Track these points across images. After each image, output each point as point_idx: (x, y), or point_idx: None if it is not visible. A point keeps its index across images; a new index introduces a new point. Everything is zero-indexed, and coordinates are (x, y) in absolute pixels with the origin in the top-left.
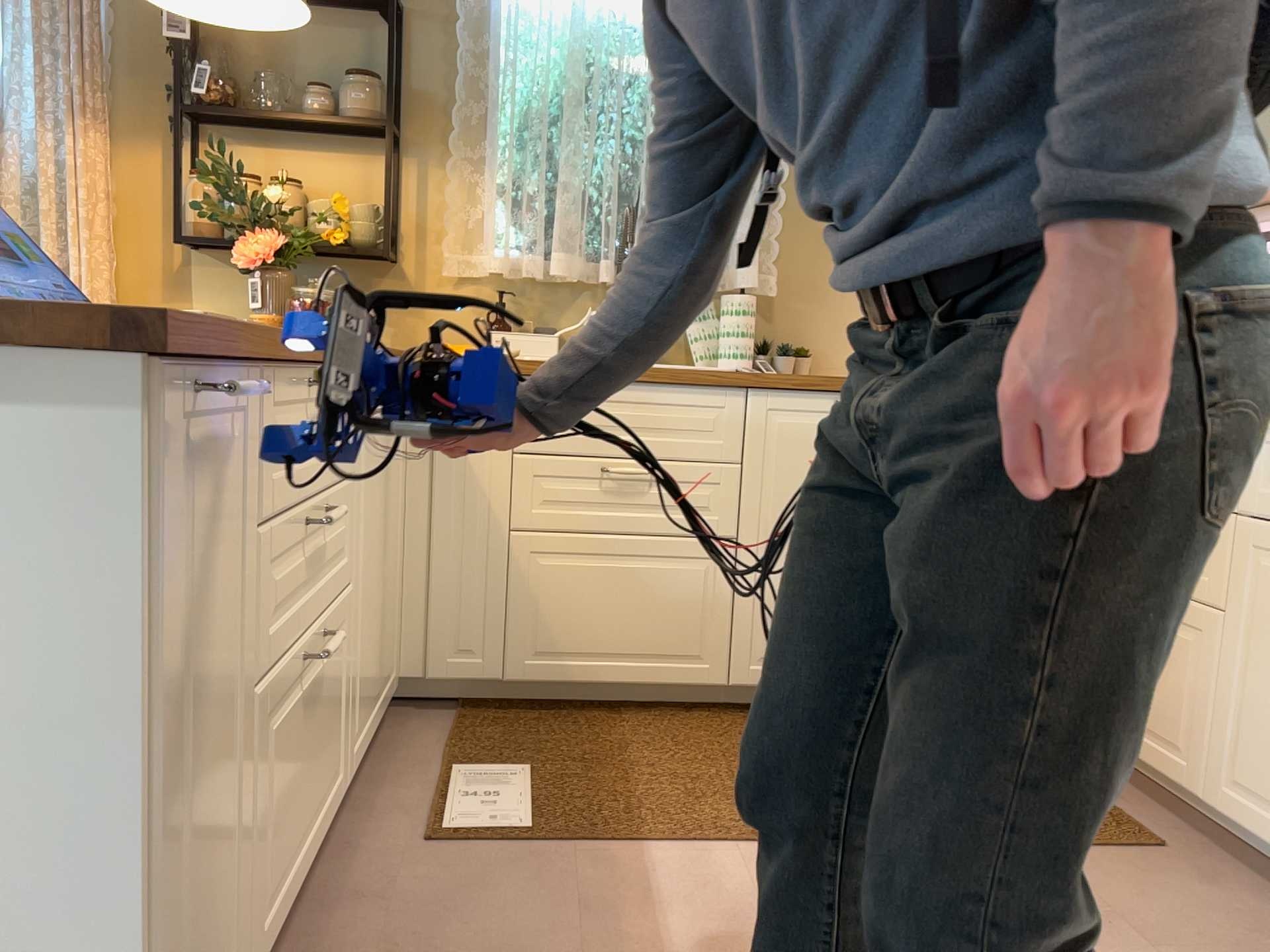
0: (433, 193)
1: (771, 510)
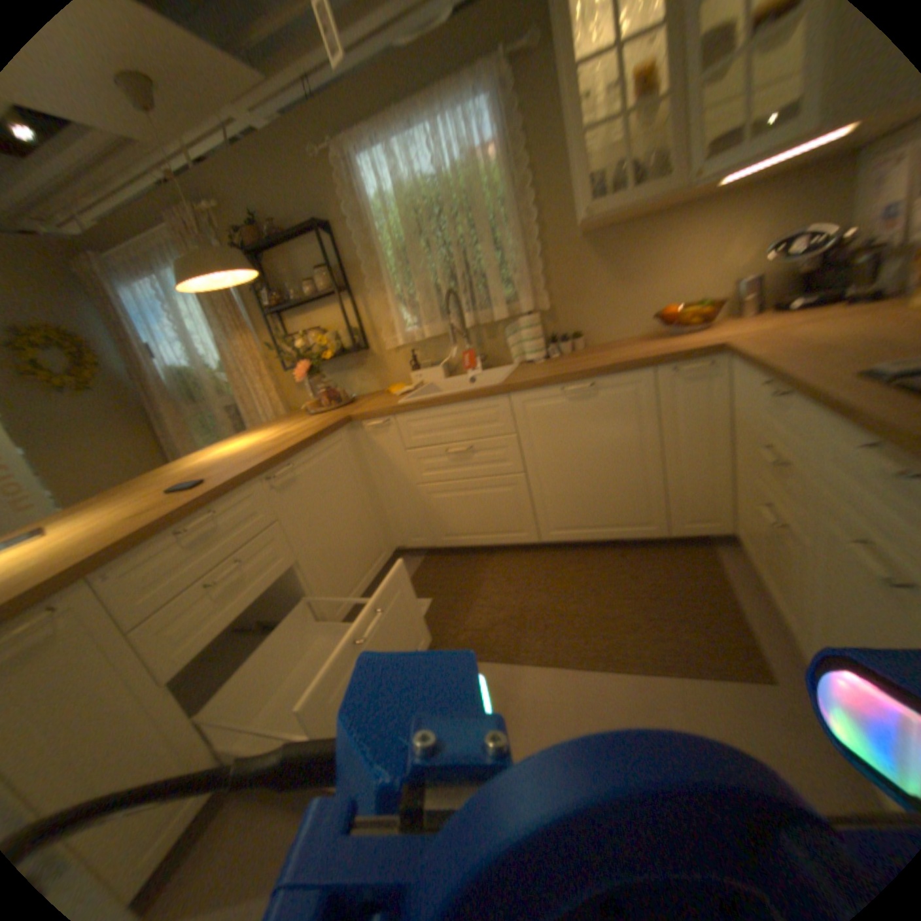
0: (370, 311)
1: (537, 456)
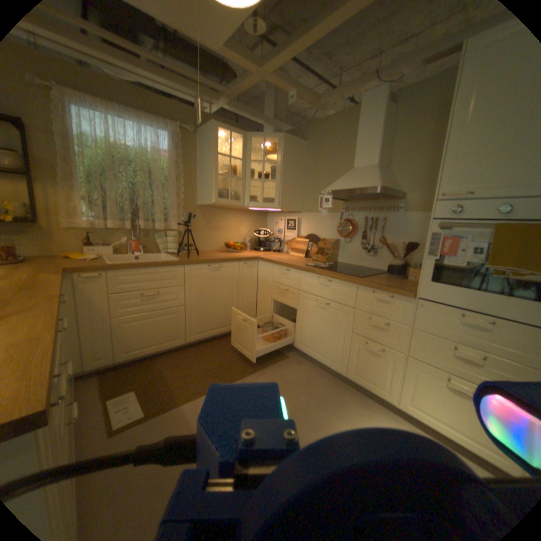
0: (48, 198)
1: (192, 296)
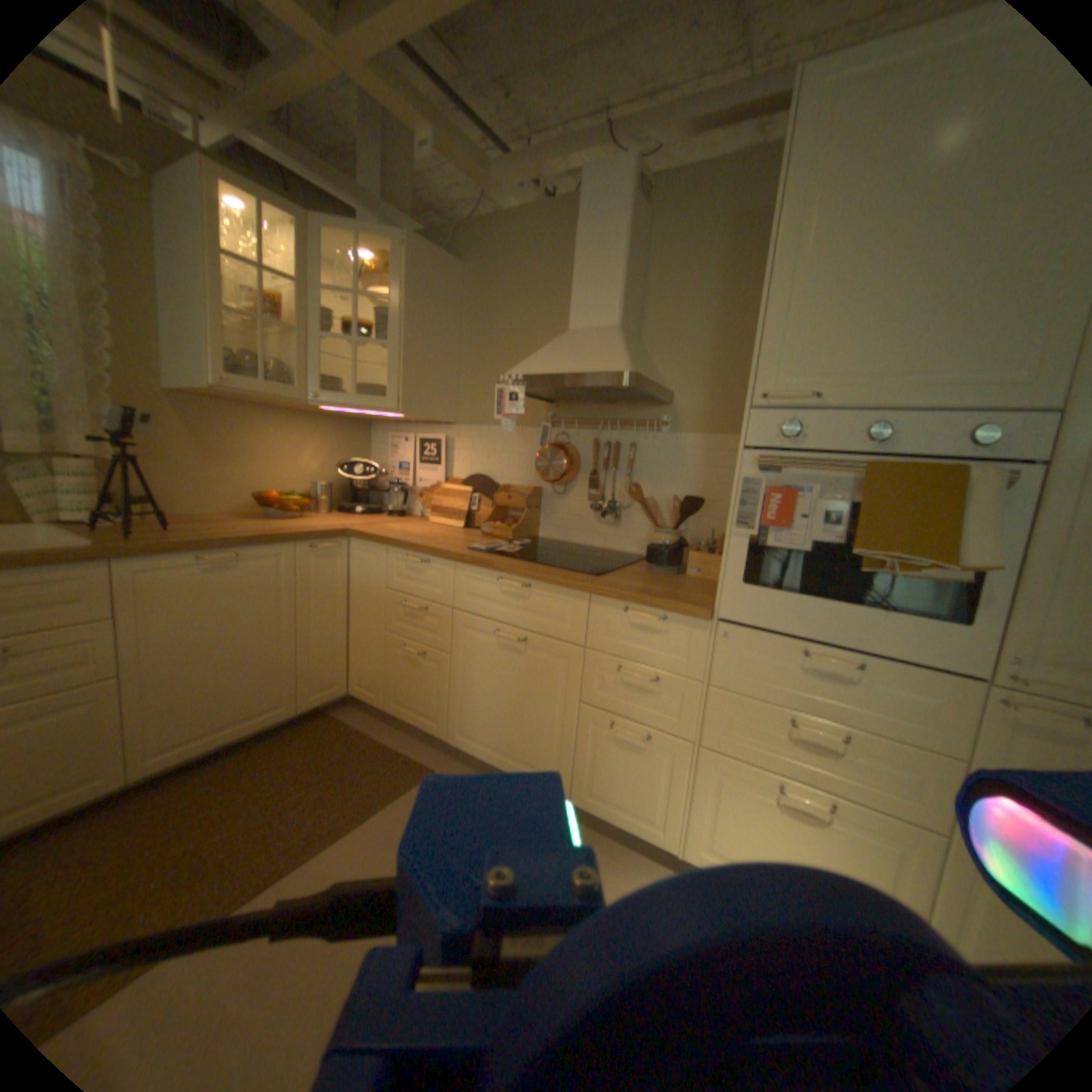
0: None
1: (145, 649)
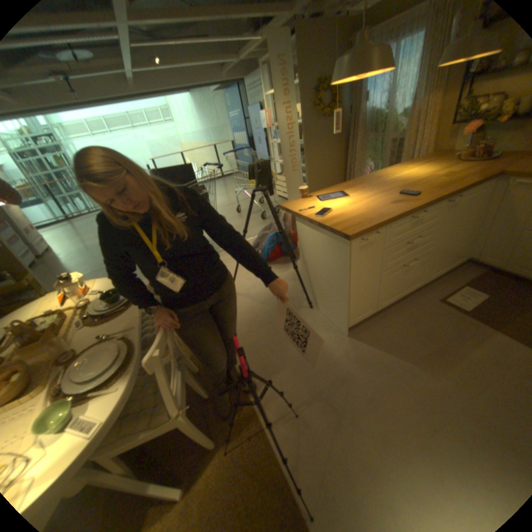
0: None
1: None
